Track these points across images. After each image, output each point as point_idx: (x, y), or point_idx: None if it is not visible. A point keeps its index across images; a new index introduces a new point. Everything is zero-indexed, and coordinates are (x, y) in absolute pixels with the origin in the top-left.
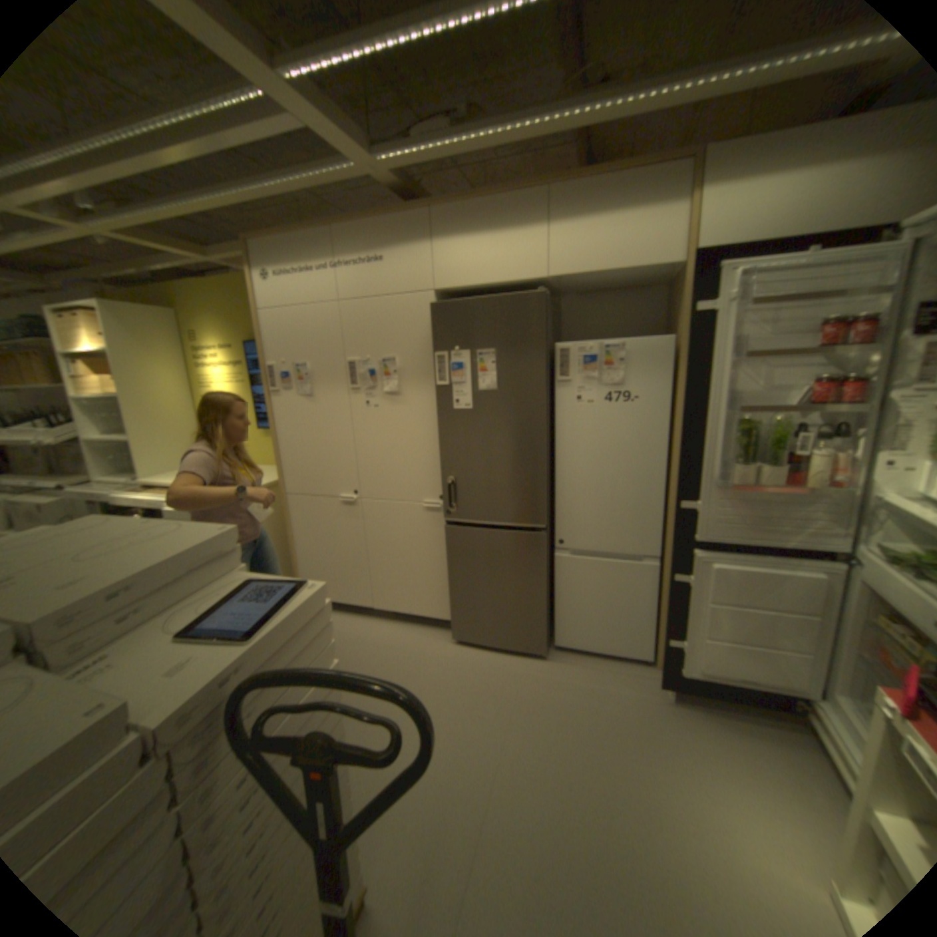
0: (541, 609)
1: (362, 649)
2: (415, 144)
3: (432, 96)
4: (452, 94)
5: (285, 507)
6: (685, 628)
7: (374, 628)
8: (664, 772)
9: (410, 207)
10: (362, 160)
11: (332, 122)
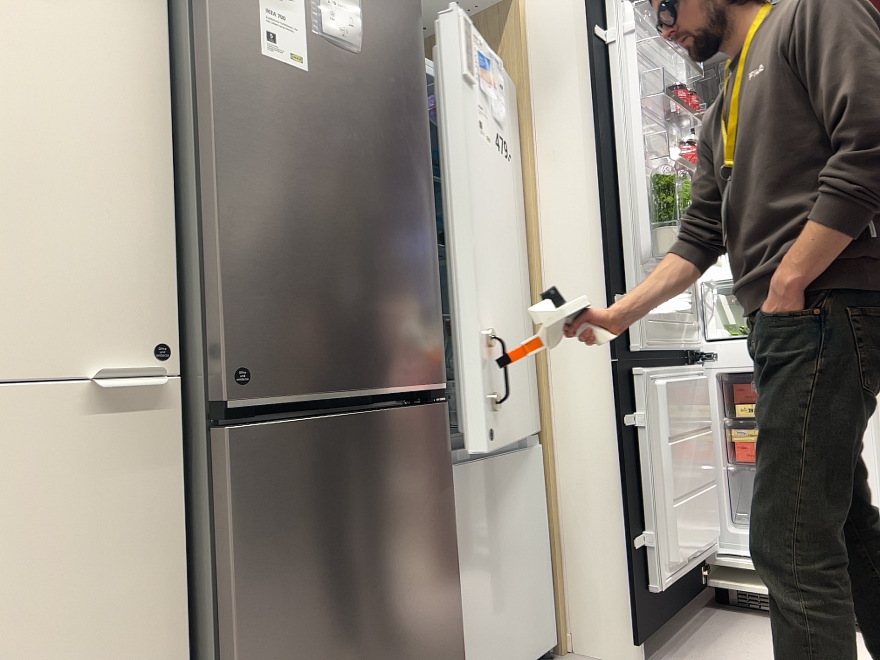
0: (451, 612)
1: None
2: None
3: None
4: None
5: None
6: (640, 506)
7: None
8: None
9: None
10: None
11: None
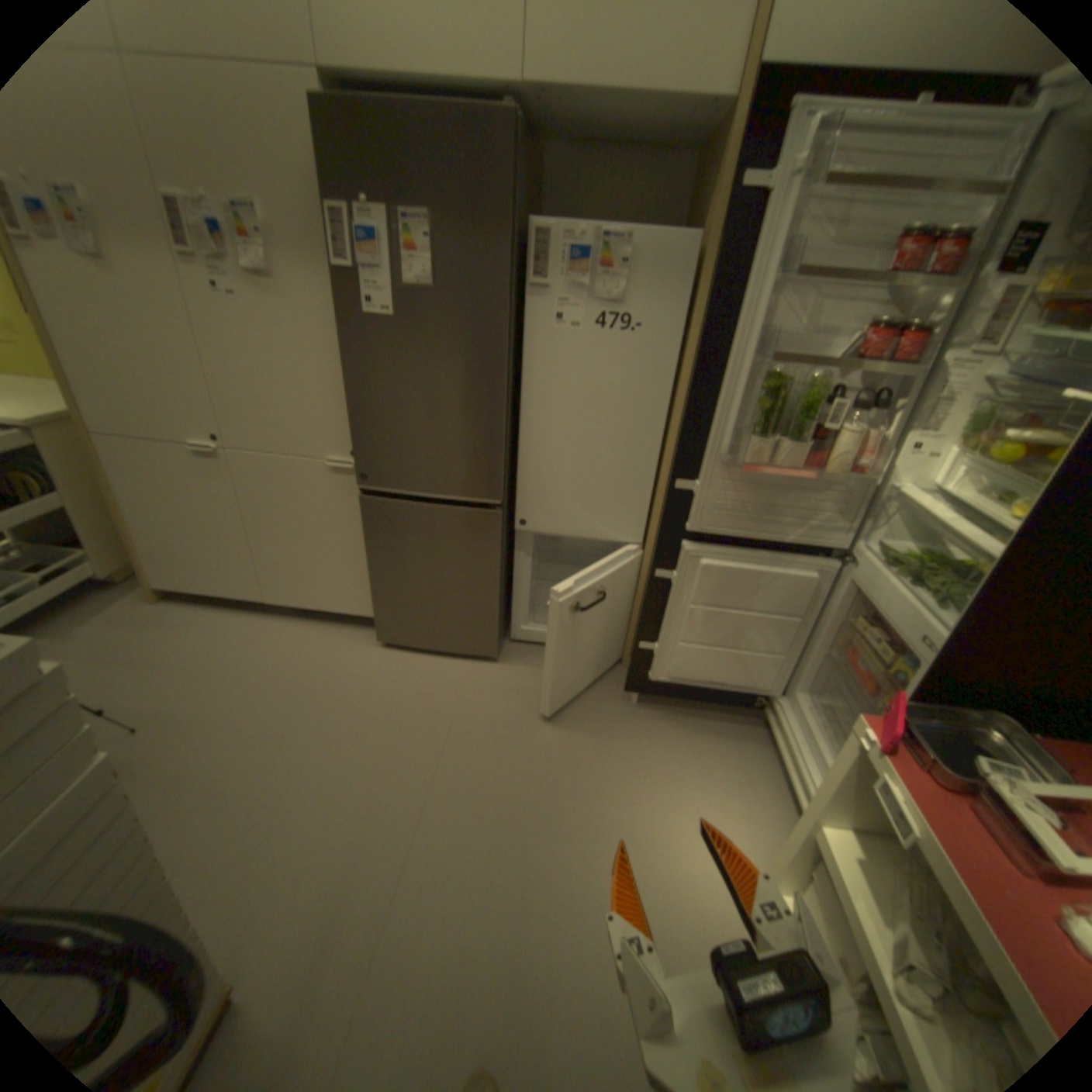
0: (492, 605)
1: (247, 659)
2: None
3: None
4: None
5: (91, 456)
6: (658, 628)
7: (266, 630)
8: (616, 781)
9: None
10: None
11: None
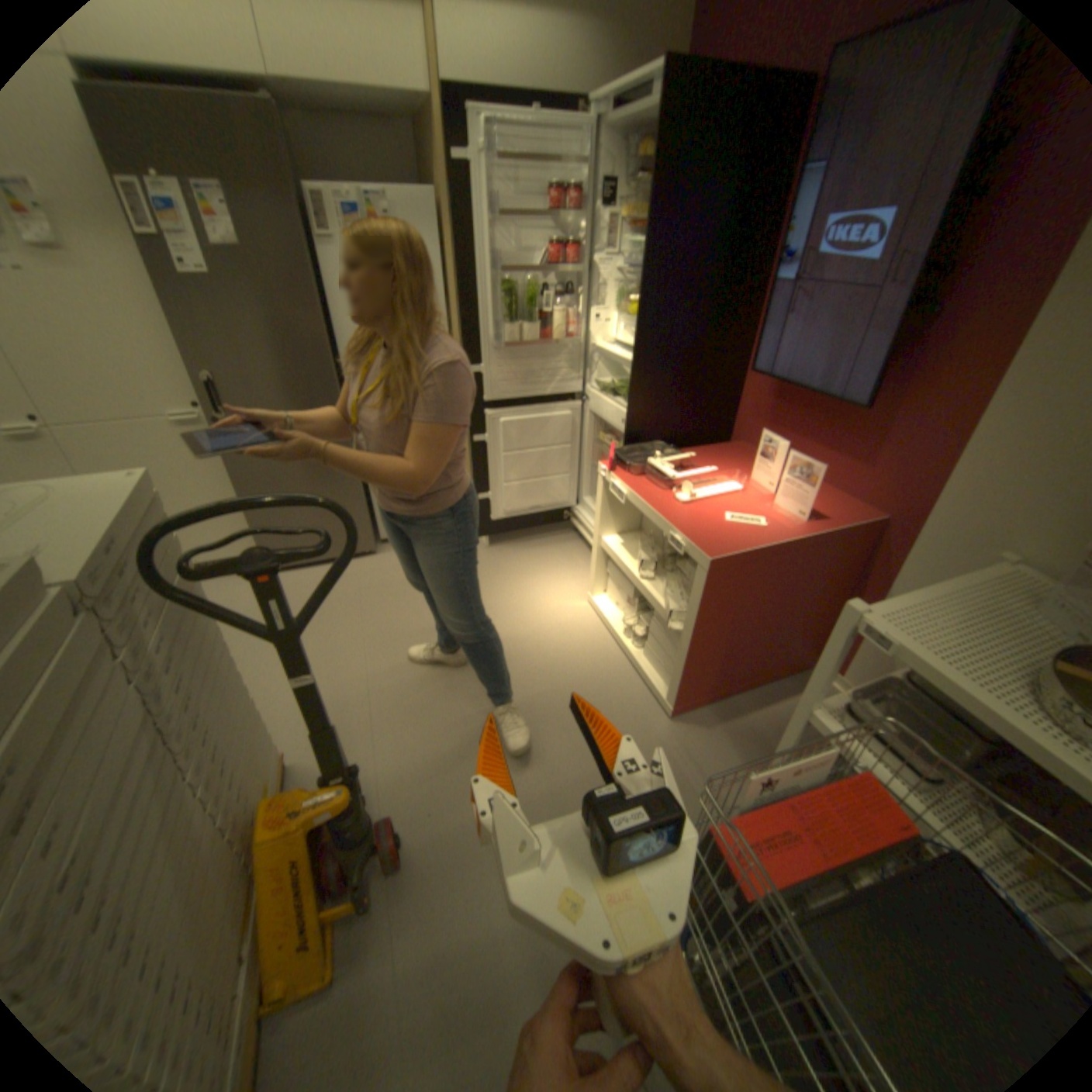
0: (359, 505)
1: None
2: None
3: None
4: None
5: None
6: (487, 481)
7: None
8: (490, 587)
9: None
10: None
11: None
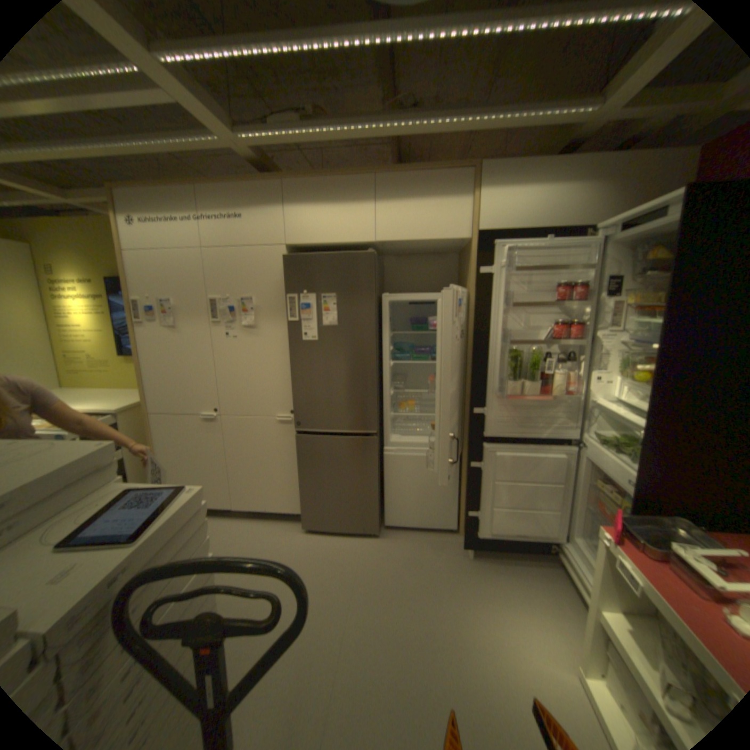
0: (374, 497)
1: (221, 547)
2: (270, 130)
3: (283, 94)
4: (300, 96)
5: (145, 426)
6: (478, 501)
7: (231, 528)
8: (468, 611)
9: (264, 178)
10: (224, 135)
11: (200, 102)
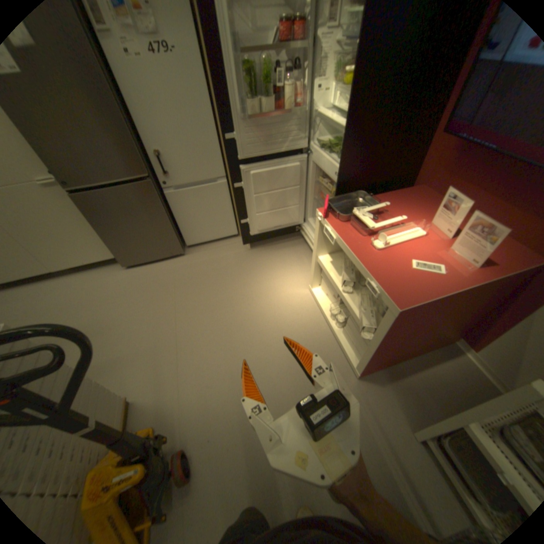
0: (169, 229)
1: (57, 300)
2: None
3: None
4: None
5: None
6: (245, 212)
7: (59, 284)
8: (250, 278)
9: None
10: None
11: None
